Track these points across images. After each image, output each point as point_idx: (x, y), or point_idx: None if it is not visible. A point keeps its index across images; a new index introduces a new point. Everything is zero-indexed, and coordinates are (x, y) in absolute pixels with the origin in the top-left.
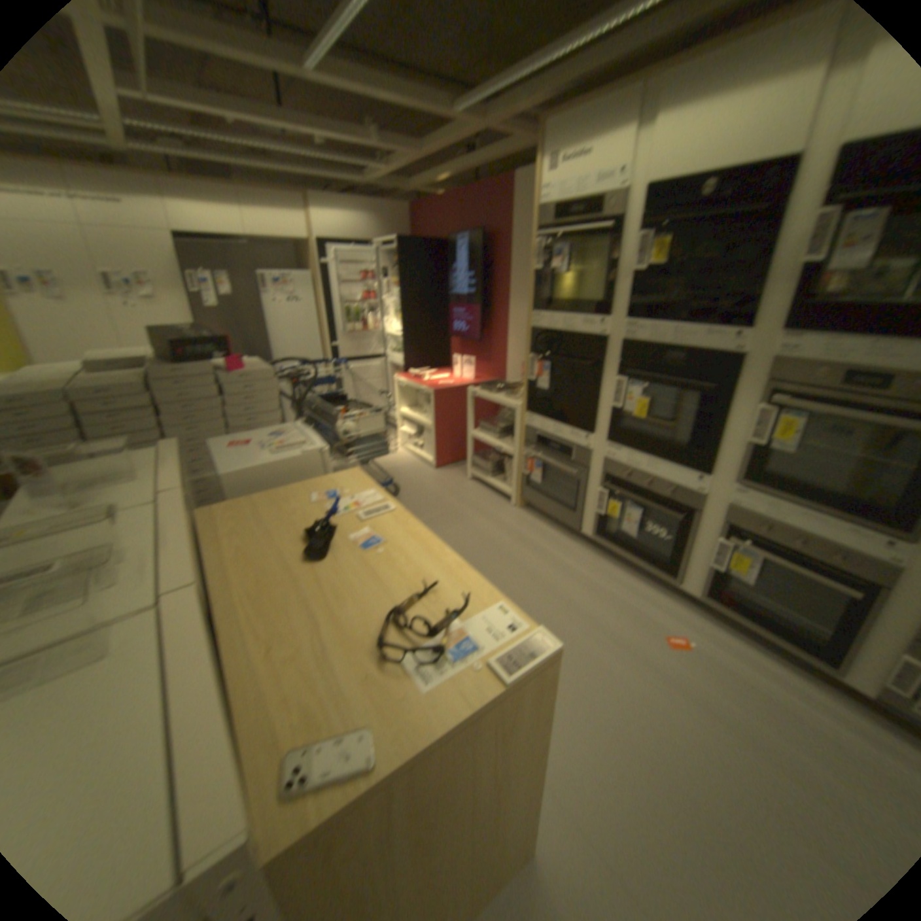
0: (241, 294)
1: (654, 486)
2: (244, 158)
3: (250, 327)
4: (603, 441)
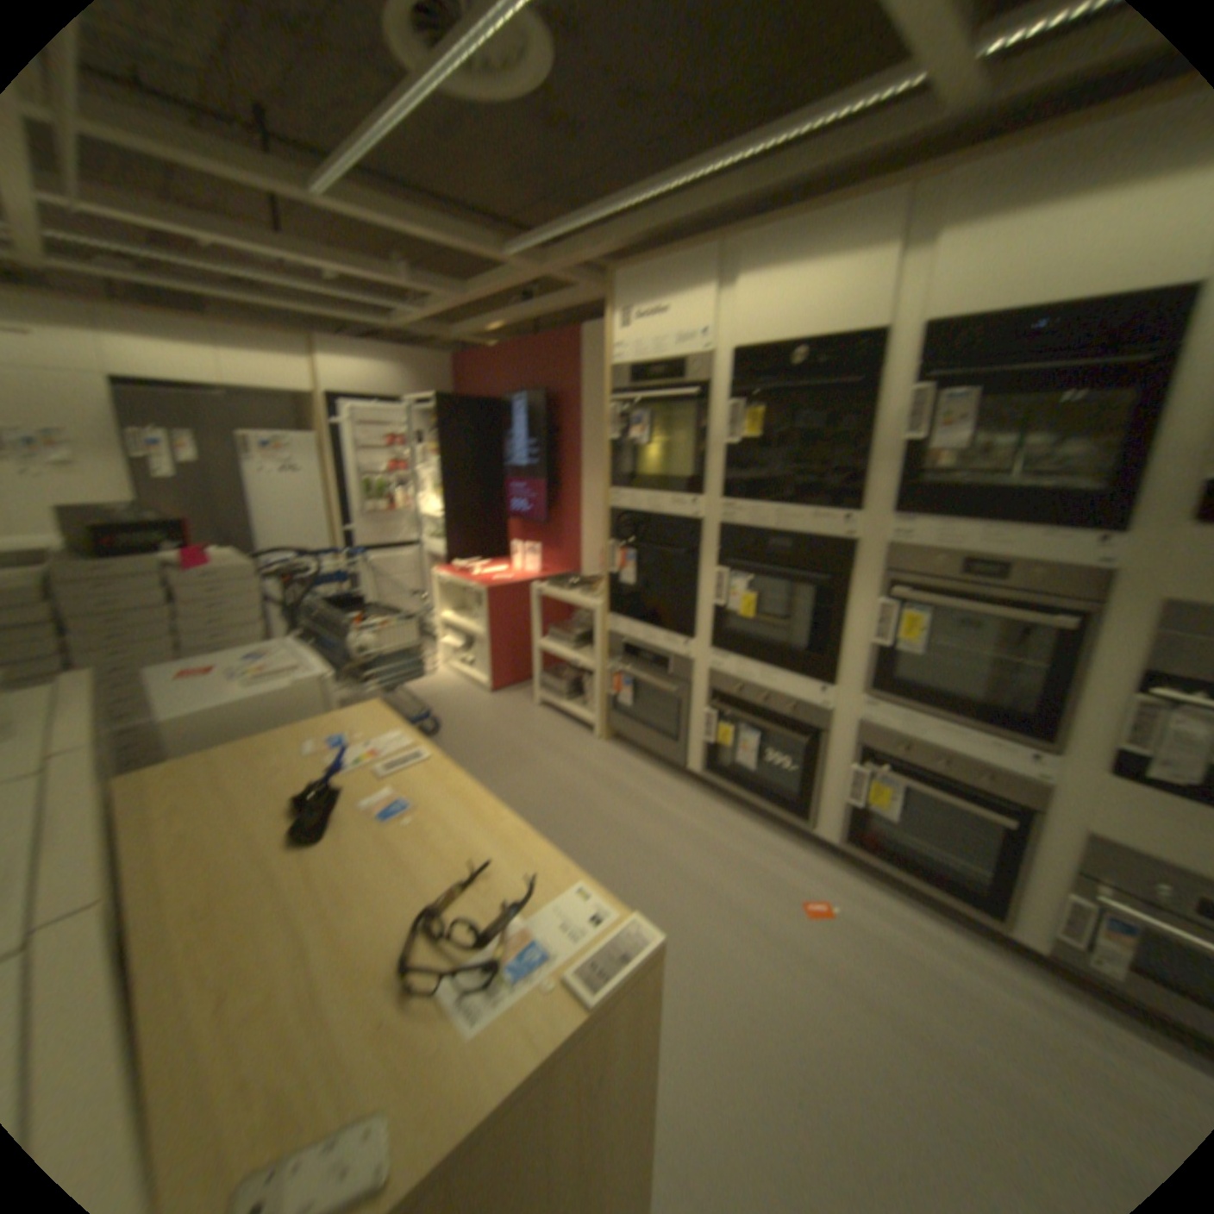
0: (210, 461)
1: (770, 702)
2: (222, 289)
3: (220, 505)
4: (705, 648)
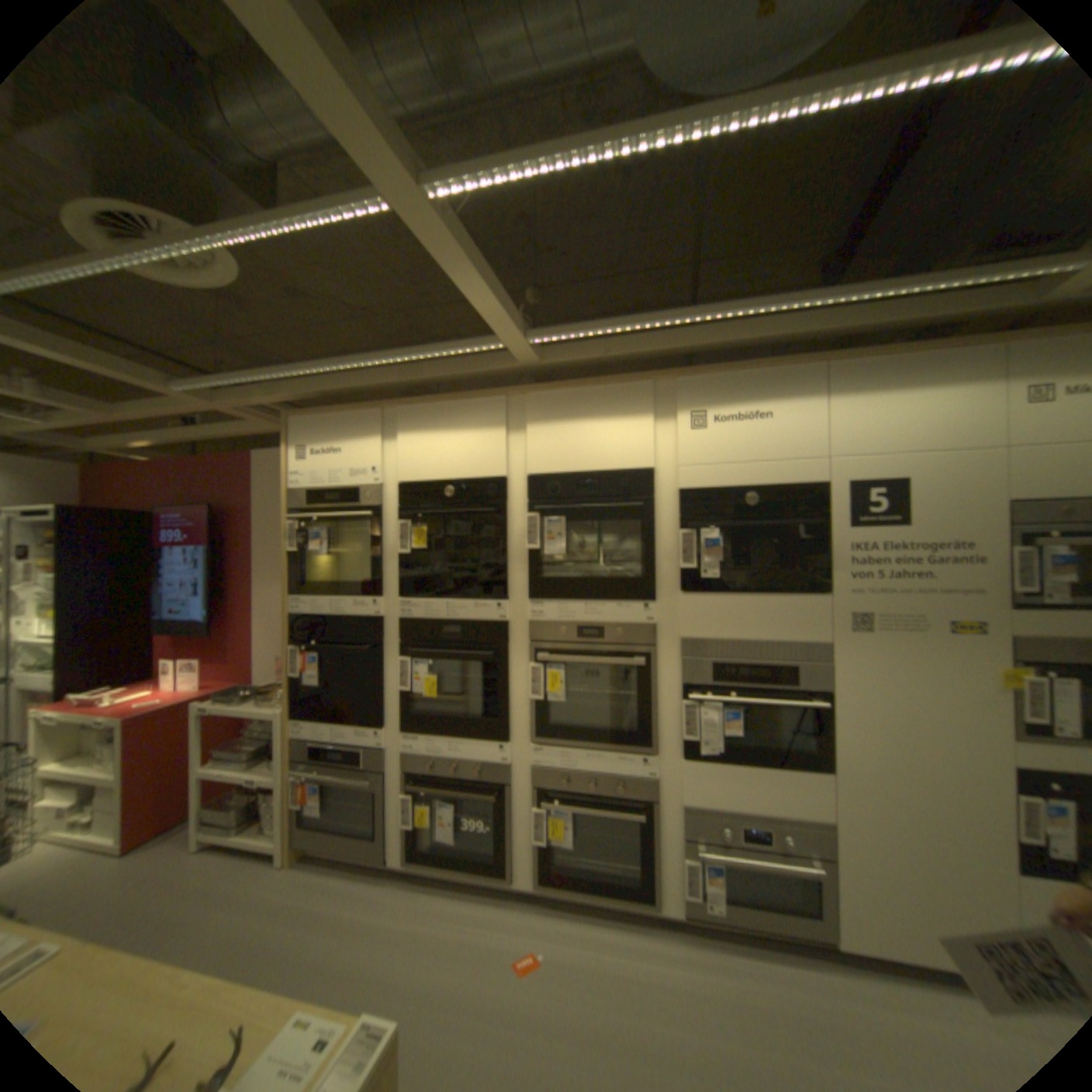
0: None
1: (460, 771)
2: None
3: None
4: (396, 733)
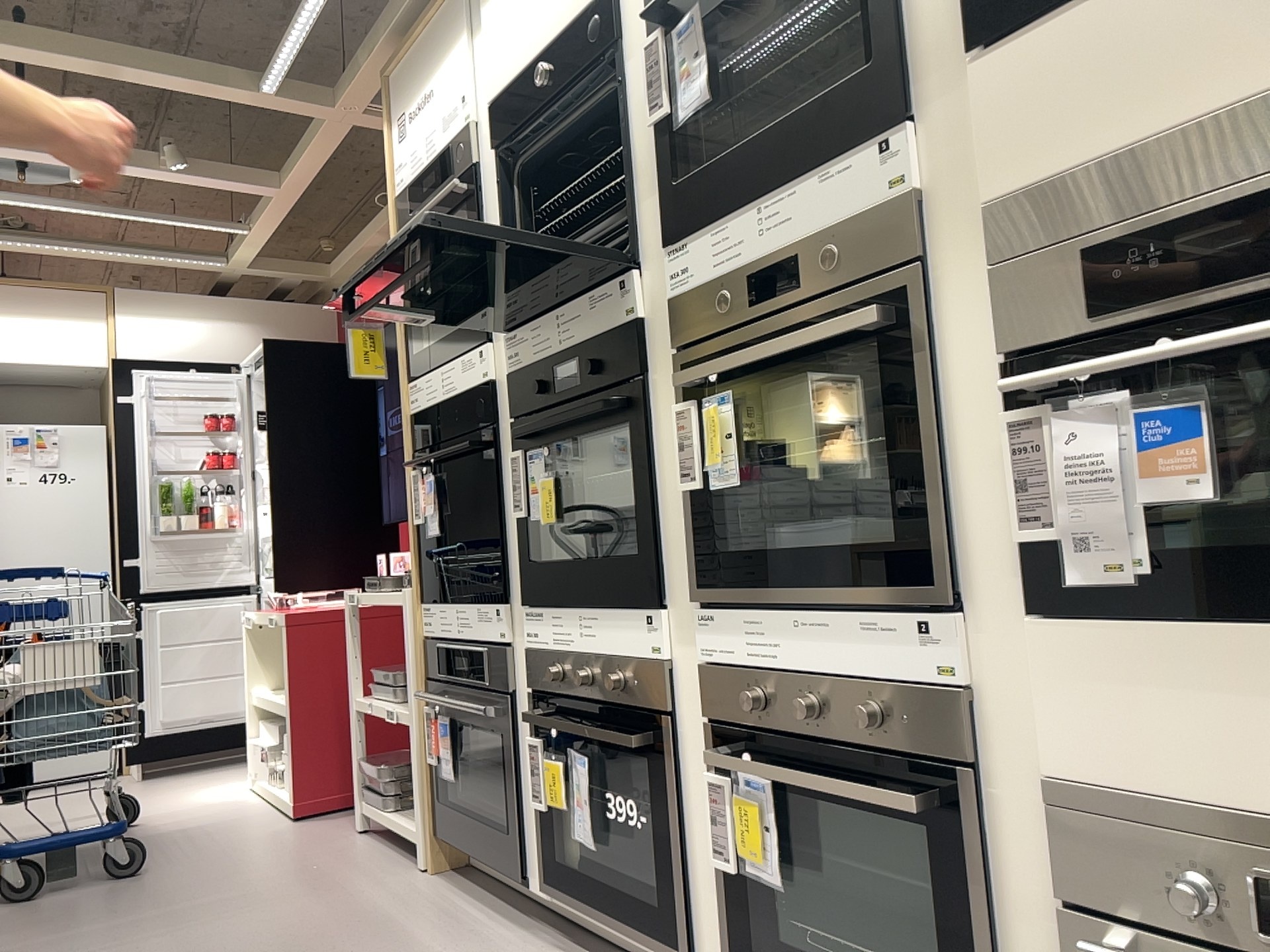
0: None
1: (596, 675)
2: None
3: None
4: (523, 604)
